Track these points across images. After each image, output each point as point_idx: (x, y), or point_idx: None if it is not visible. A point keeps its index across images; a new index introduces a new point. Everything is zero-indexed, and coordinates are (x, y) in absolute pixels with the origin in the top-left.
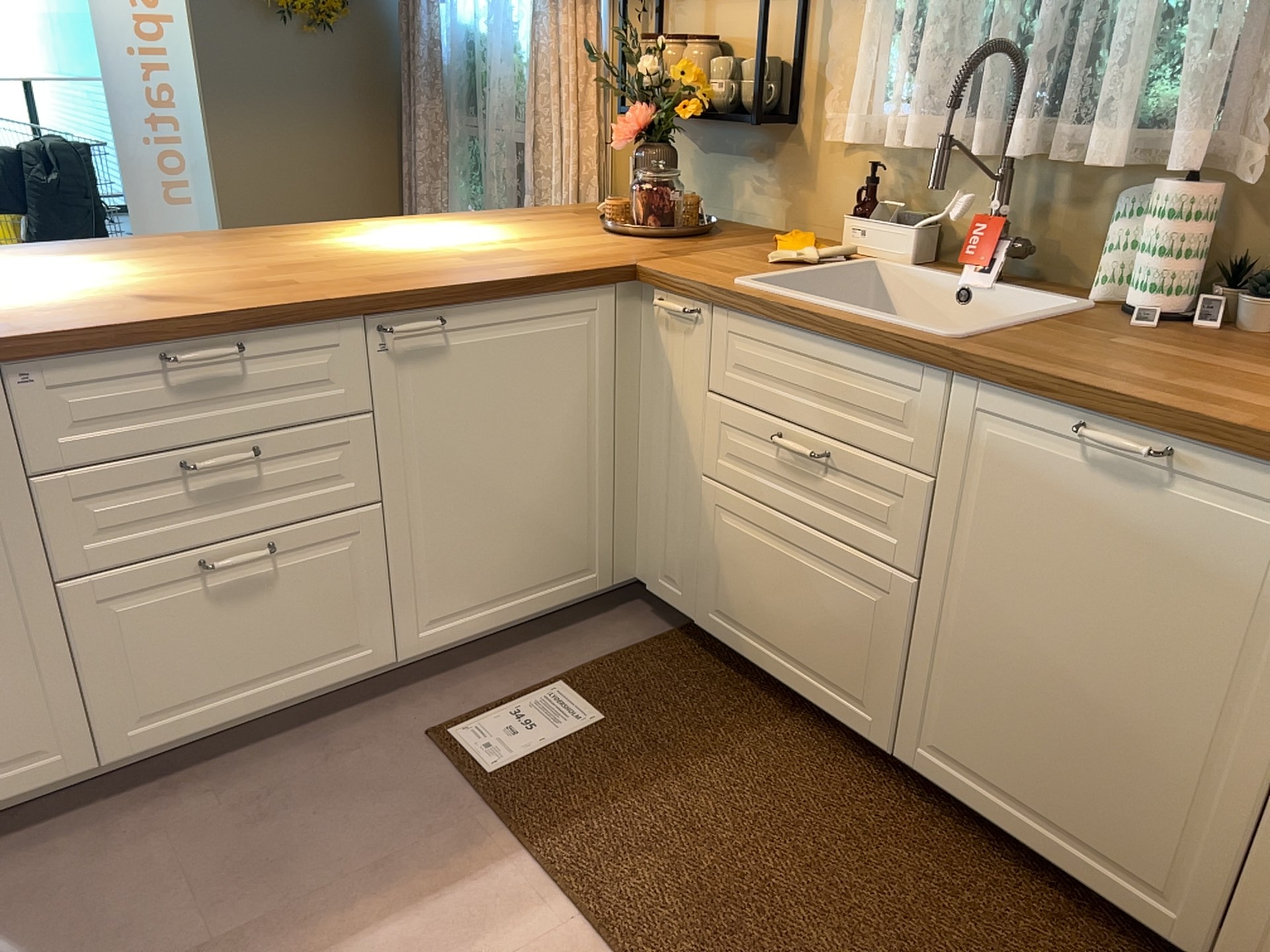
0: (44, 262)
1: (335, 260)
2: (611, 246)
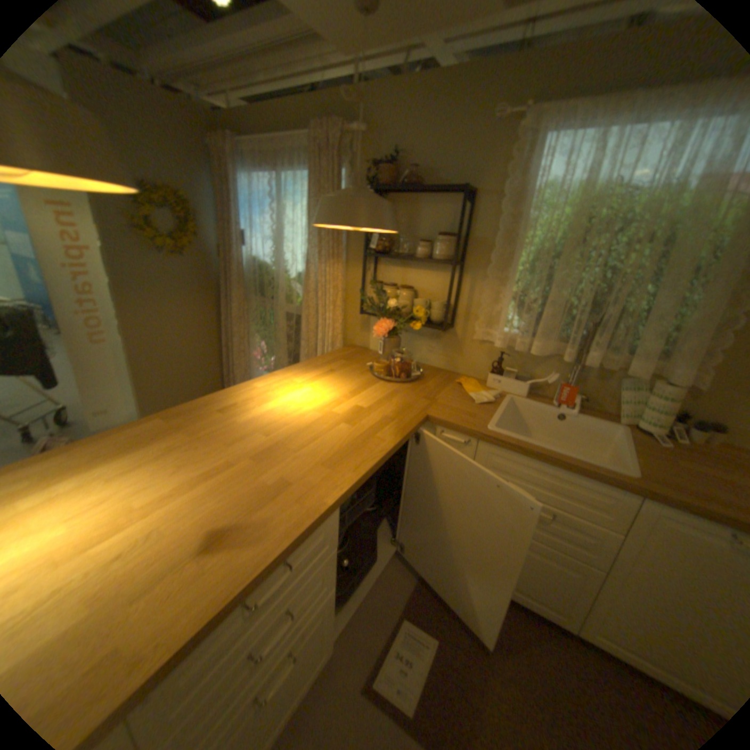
0: (72, 485)
1: (279, 439)
2: (395, 394)
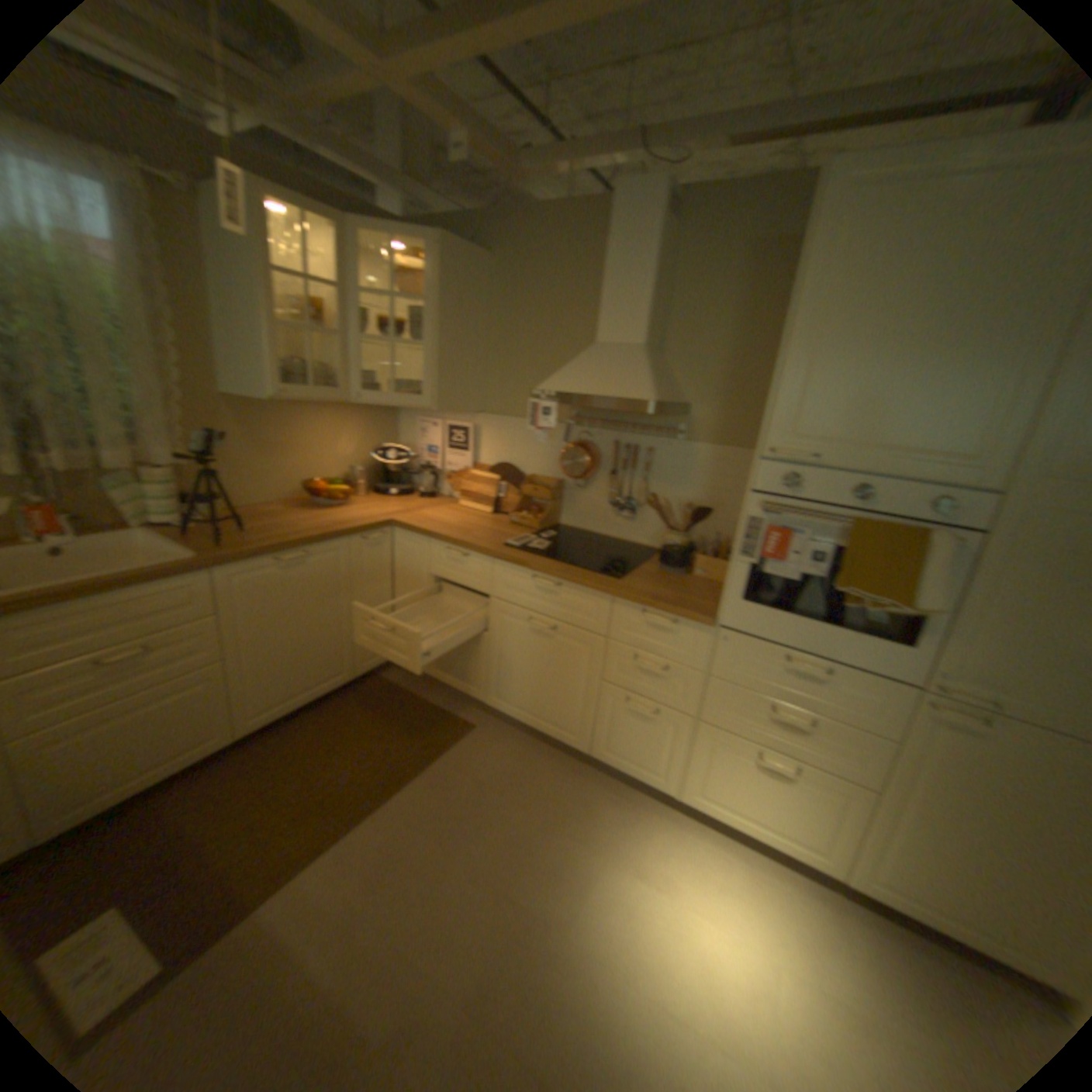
0: None
1: None
2: None
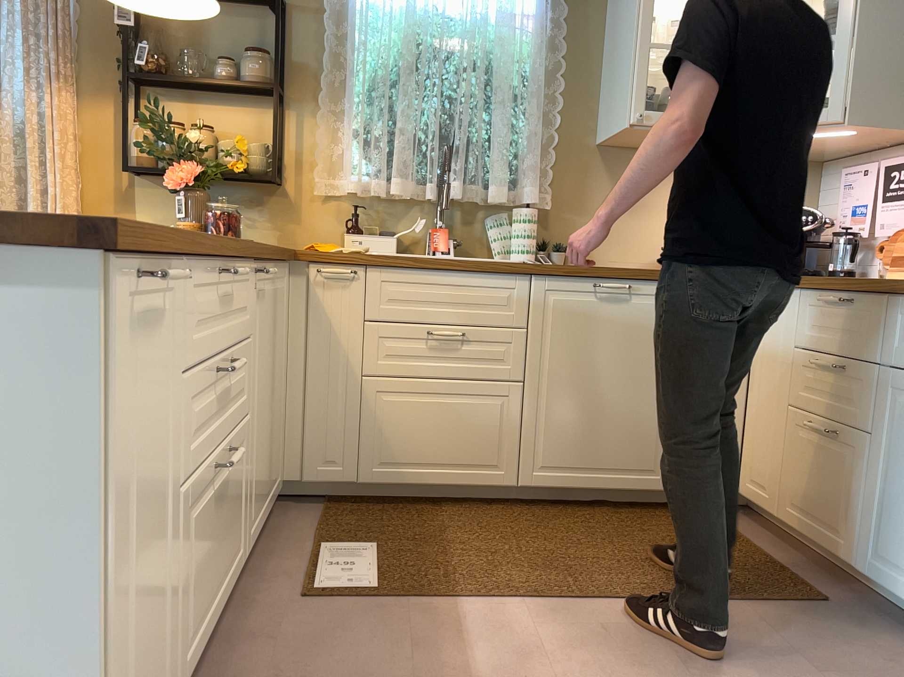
0: None
1: None
2: None
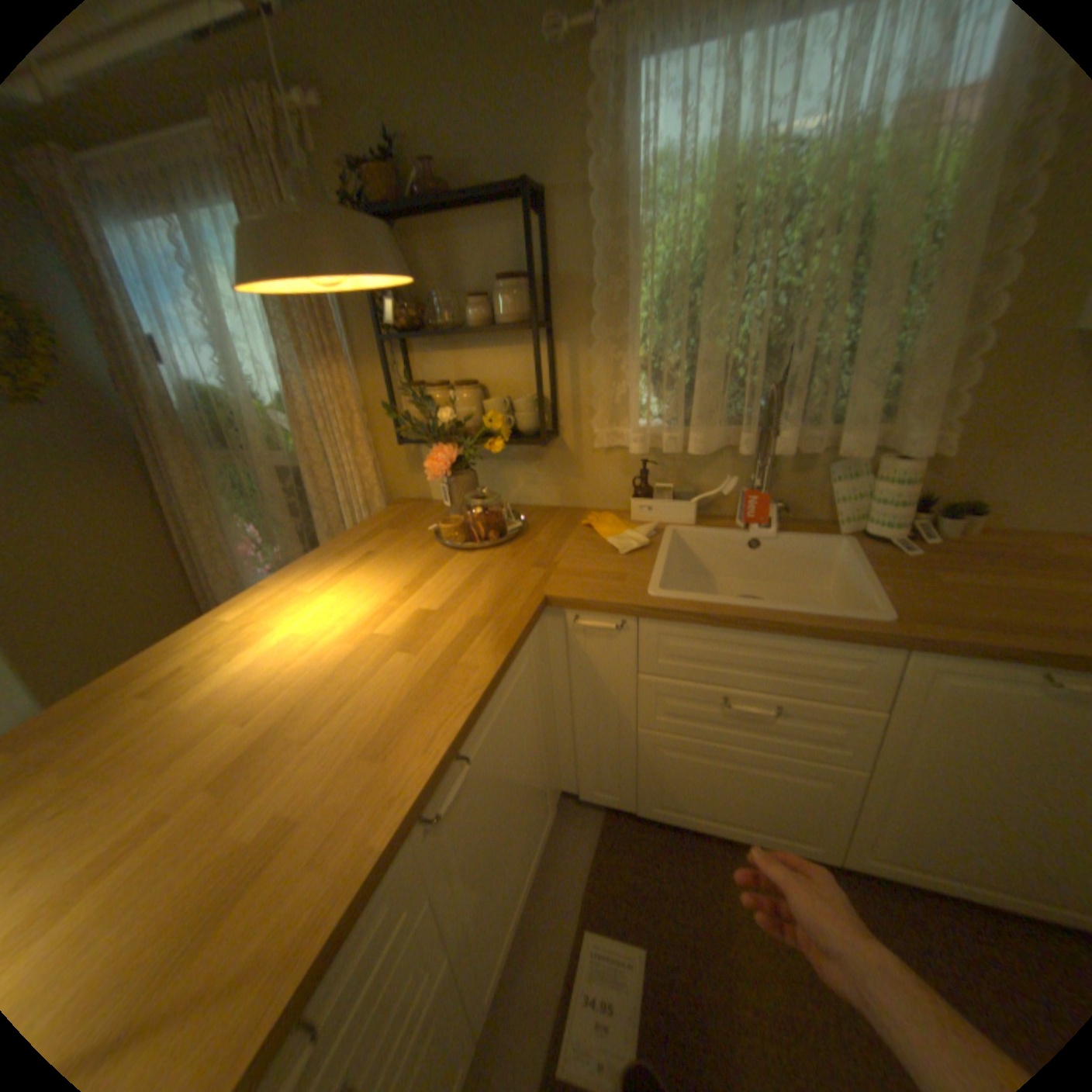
0: None
1: (272, 720)
2: (486, 570)
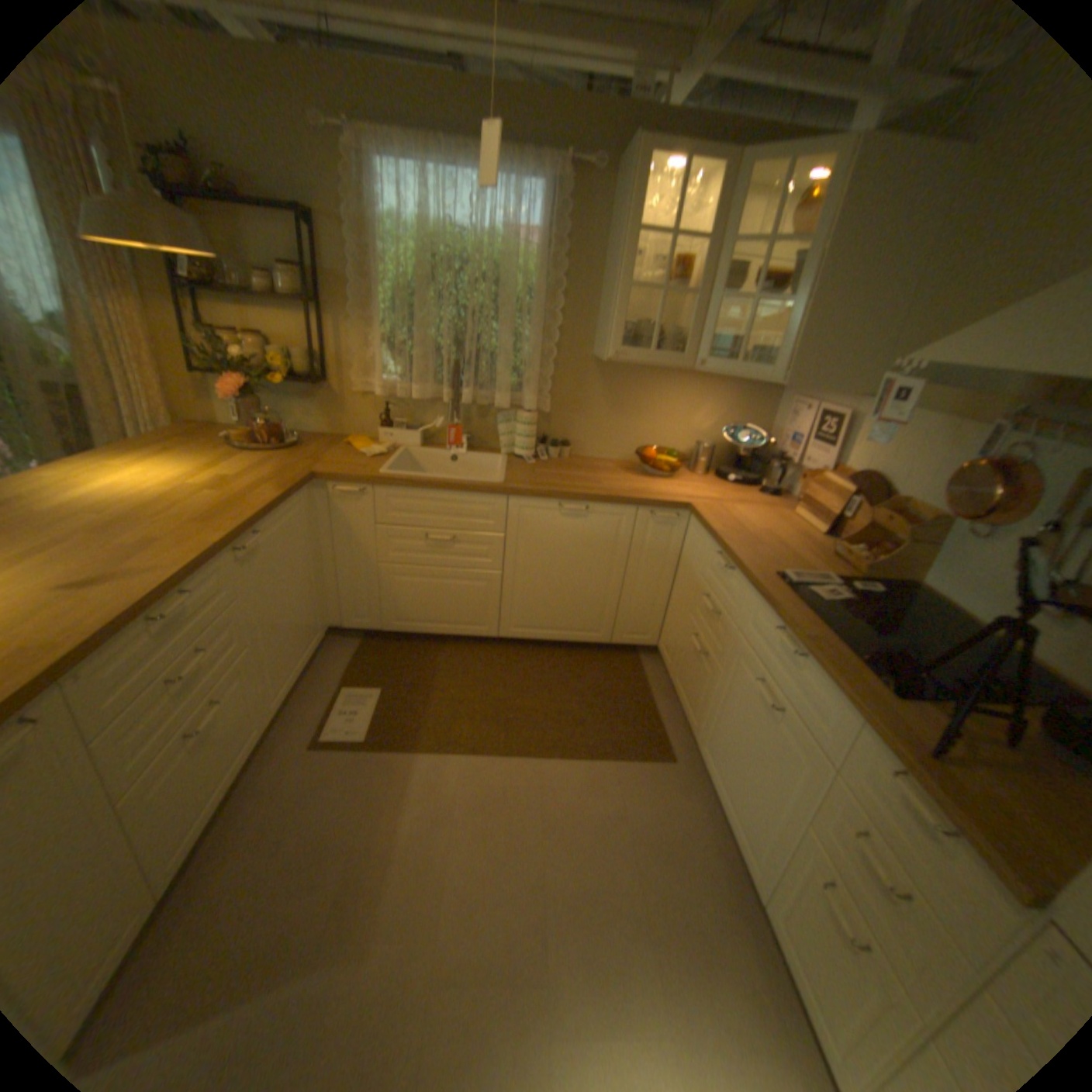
0: None
1: (120, 513)
2: (269, 461)
